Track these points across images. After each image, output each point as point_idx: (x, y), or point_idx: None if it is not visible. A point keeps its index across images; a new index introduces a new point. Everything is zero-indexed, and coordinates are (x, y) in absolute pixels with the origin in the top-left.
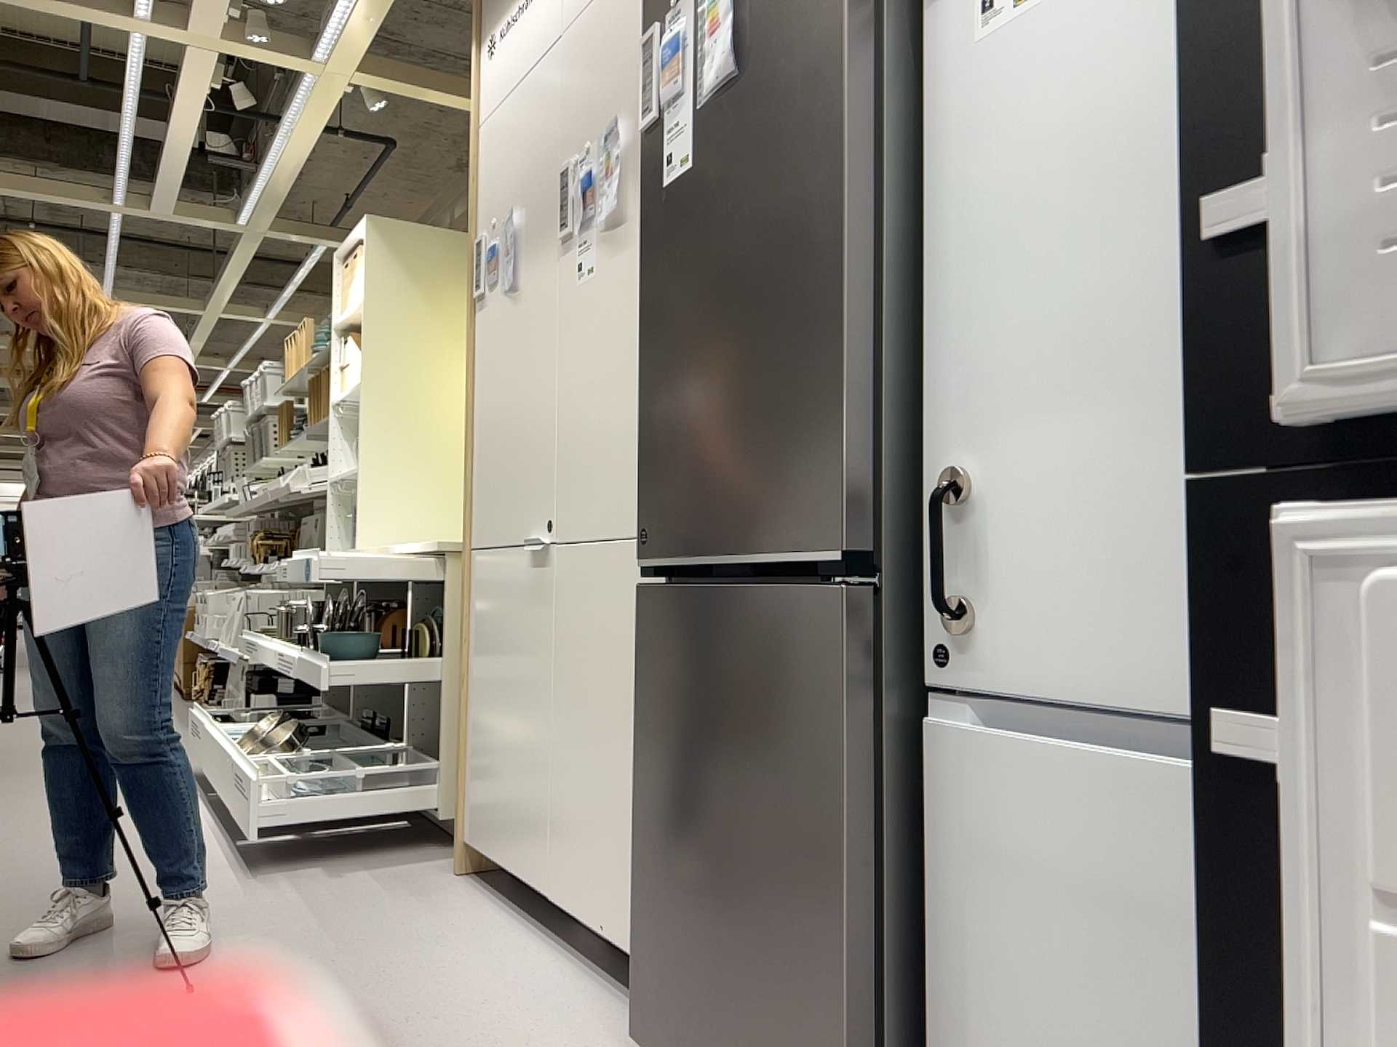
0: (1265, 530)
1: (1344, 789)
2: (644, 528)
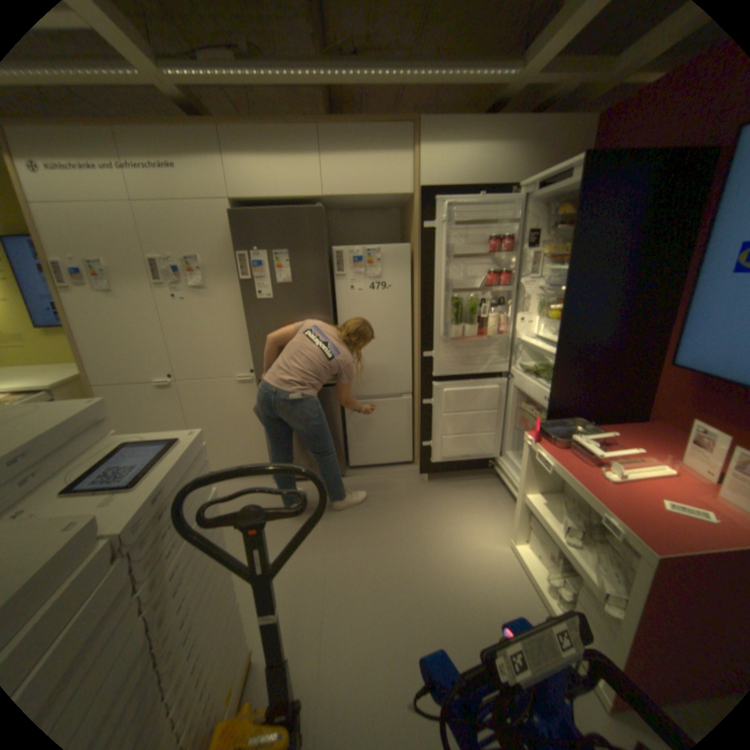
0: (424, 383)
1: (434, 404)
2: (260, 379)
